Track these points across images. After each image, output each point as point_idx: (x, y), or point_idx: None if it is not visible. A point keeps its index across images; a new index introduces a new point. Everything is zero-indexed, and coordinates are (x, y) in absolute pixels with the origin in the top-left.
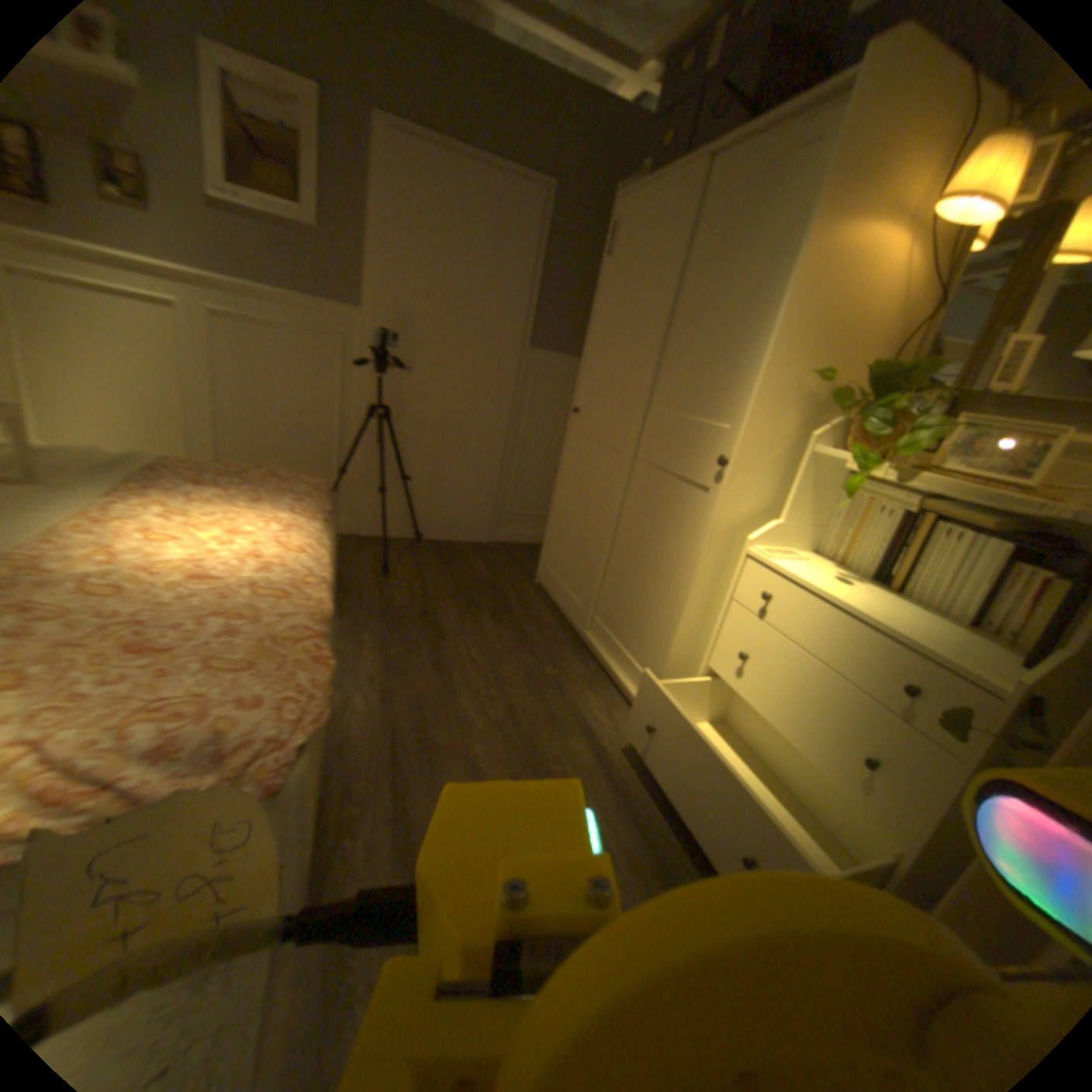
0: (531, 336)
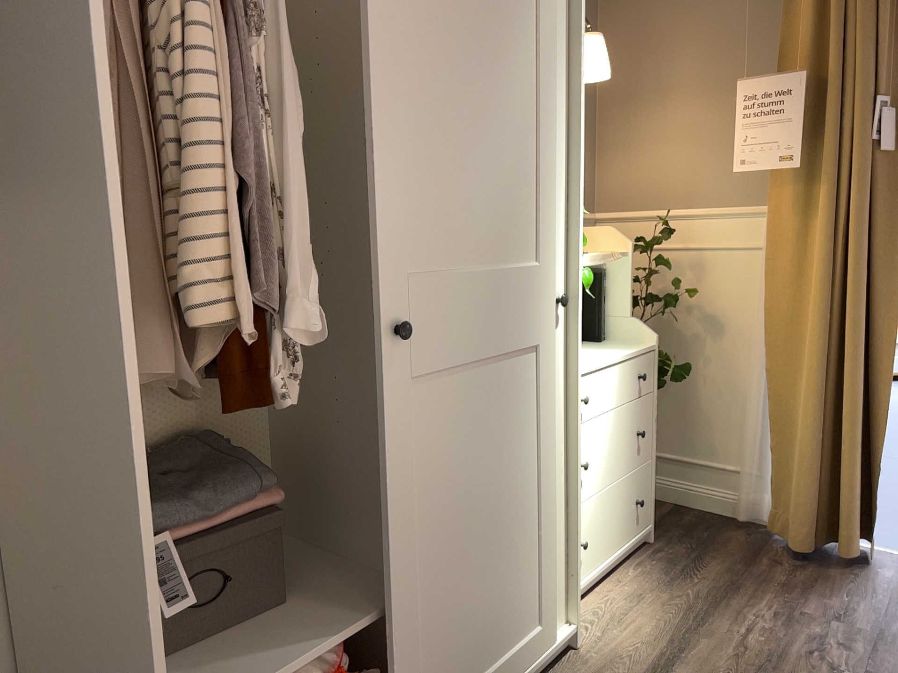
0: None
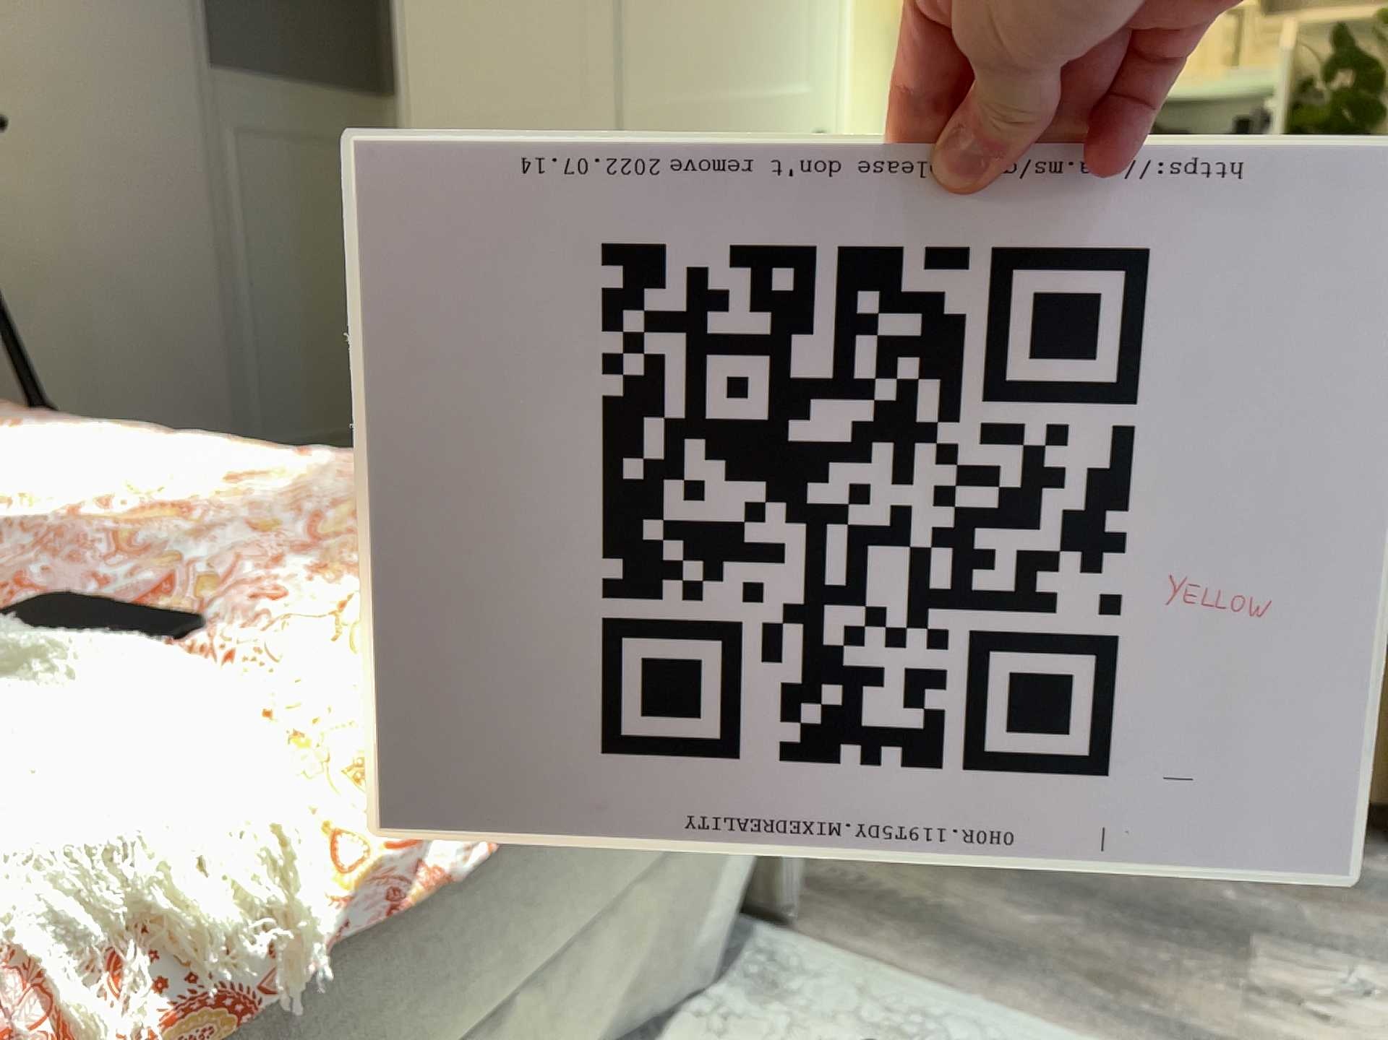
0: (209, 45)
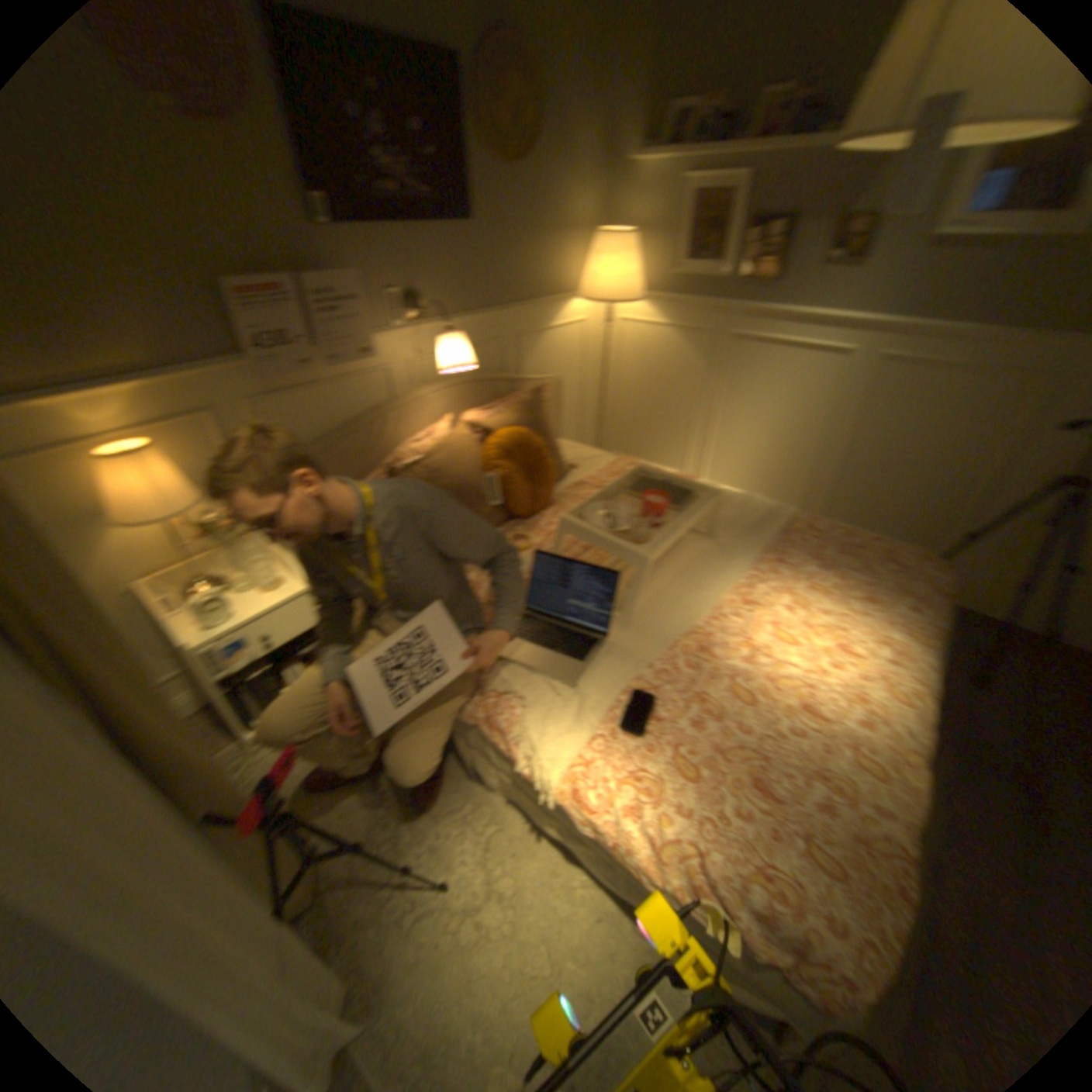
0: None
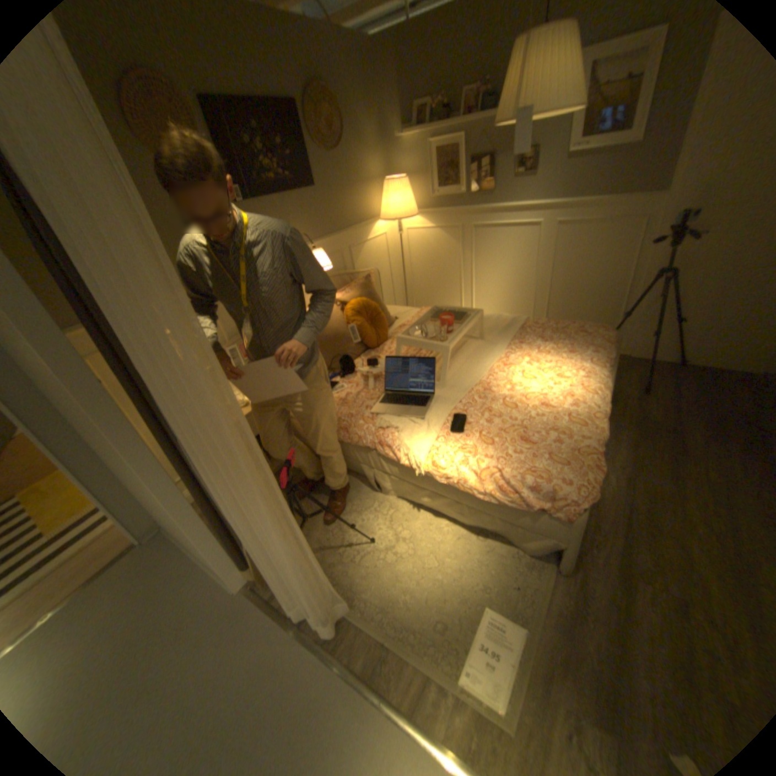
0: None
